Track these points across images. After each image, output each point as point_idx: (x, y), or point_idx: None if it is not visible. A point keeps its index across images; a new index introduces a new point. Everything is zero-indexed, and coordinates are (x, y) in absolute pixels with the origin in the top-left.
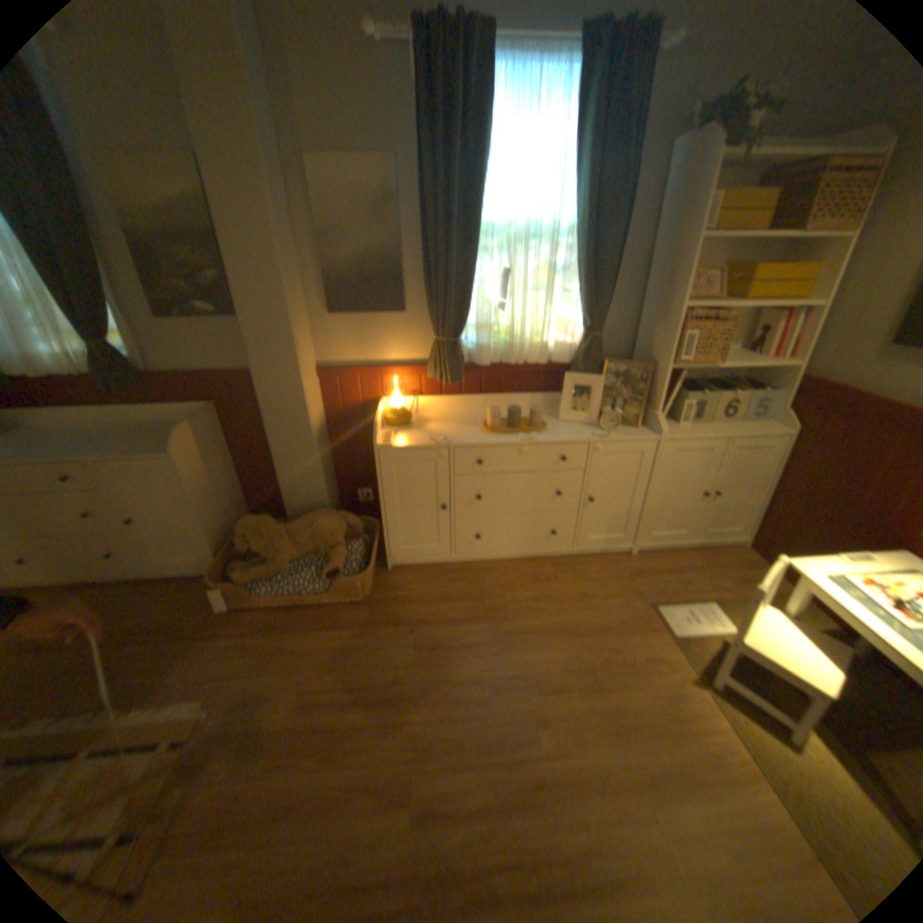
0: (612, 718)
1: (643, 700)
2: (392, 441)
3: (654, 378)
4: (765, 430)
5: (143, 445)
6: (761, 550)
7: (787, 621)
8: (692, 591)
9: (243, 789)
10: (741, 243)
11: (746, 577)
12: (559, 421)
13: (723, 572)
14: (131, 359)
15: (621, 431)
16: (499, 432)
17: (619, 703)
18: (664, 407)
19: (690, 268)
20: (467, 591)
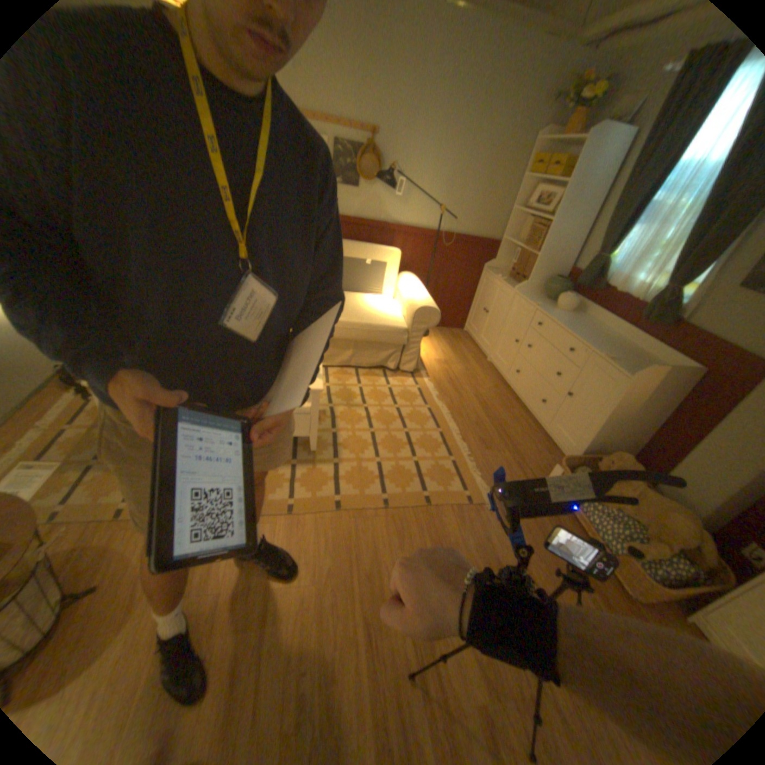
0: None
1: None
2: None
3: None
4: None
5: (628, 362)
6: None
7: None
8: None
9: (464, 552)
10: None
11: None
12: None
13: None
14: (687, 307)
15: None
16: None
17: None
18: None
19: None
20: None
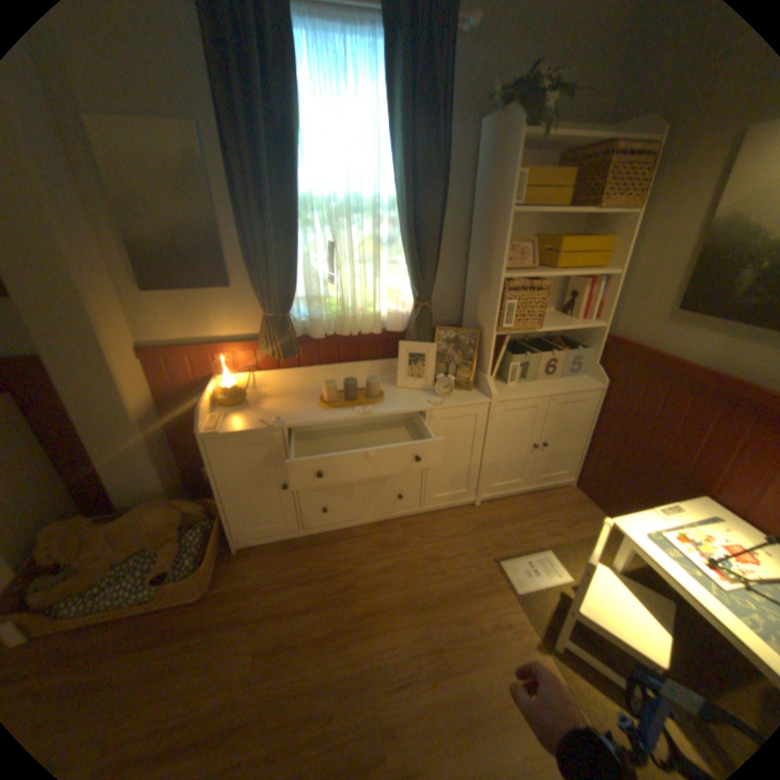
0: (461, 708)
1: (490, 677)
2: (219, 425)
3: (481, 342)
4: (580, 385)
5: None
6: (584, 488)
7: (615, 578)
8: (529, 538)
9: None
10: (548, 217)
11: (574, 517)
12: (397, 388)
13: (554, 515)
14: None
15: (455, 395)
16: (336, 405)
17: (467, 686)
18: (492, 370)
19: (504, 242)
20: (316, 568)
